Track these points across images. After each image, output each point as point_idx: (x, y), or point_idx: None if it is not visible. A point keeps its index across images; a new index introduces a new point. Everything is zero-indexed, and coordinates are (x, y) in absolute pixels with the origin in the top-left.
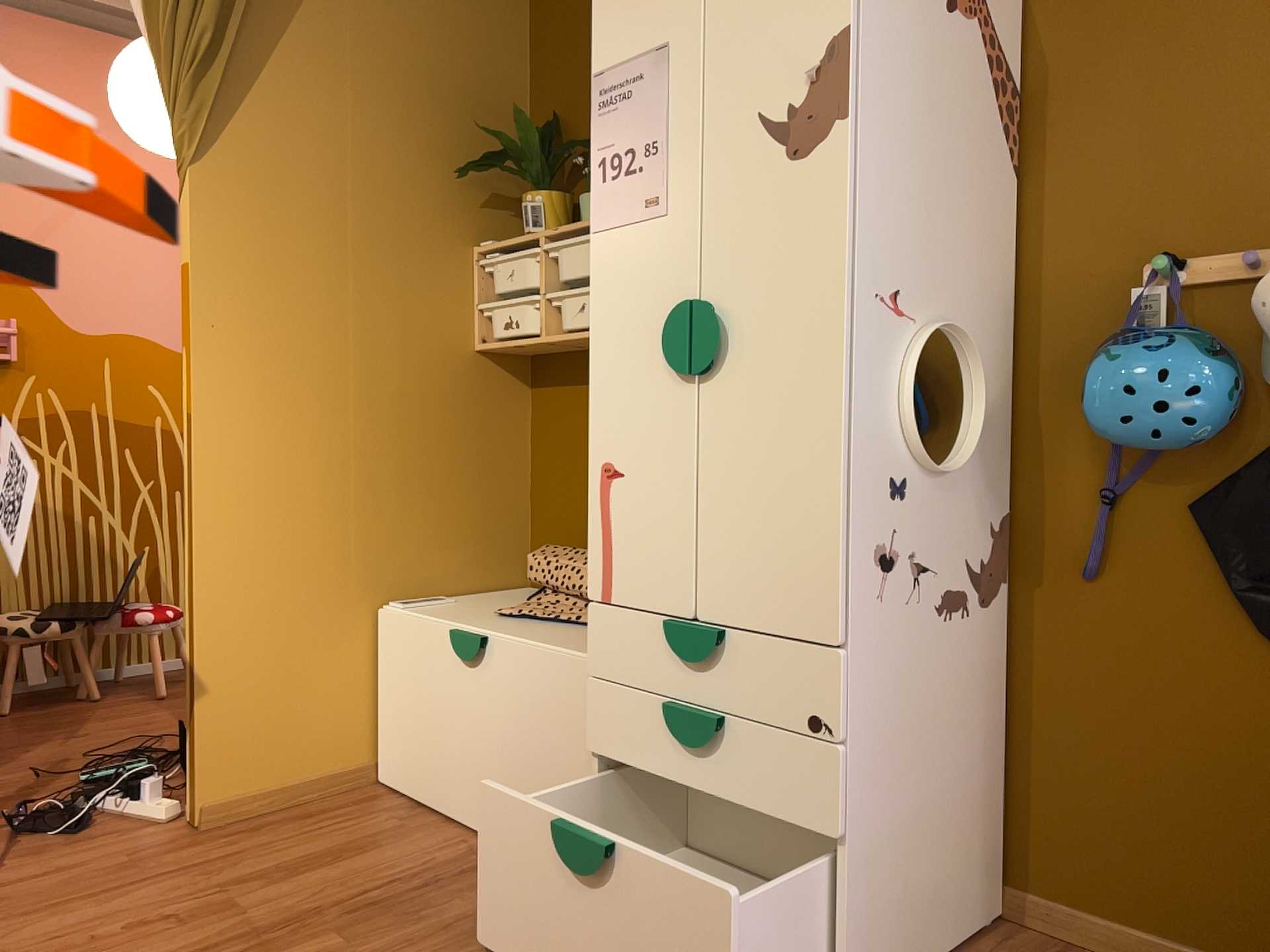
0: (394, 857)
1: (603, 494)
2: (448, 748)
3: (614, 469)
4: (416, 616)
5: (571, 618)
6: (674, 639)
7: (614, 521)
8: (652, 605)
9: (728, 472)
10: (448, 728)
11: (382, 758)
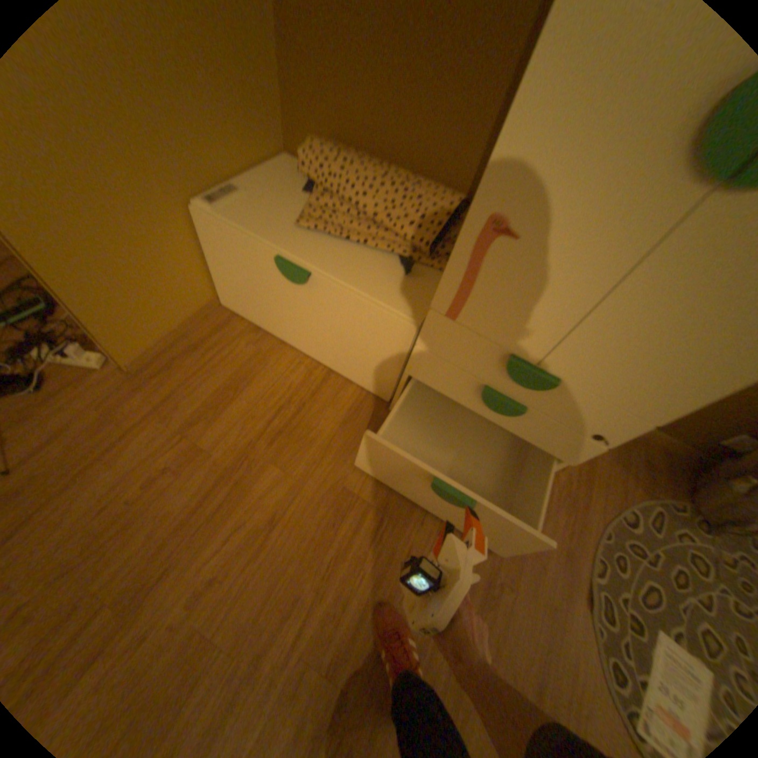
0: (269, 383)
1: (482, 243)
2: (279, 313)
3: (509, 227)
4: (231, 224)
5: (359, 237)
6: (515, 371)
7: (486, 271)
8: (498, 339)
9: (662, 298)
10: (278, 304)
11: (223, 295)
